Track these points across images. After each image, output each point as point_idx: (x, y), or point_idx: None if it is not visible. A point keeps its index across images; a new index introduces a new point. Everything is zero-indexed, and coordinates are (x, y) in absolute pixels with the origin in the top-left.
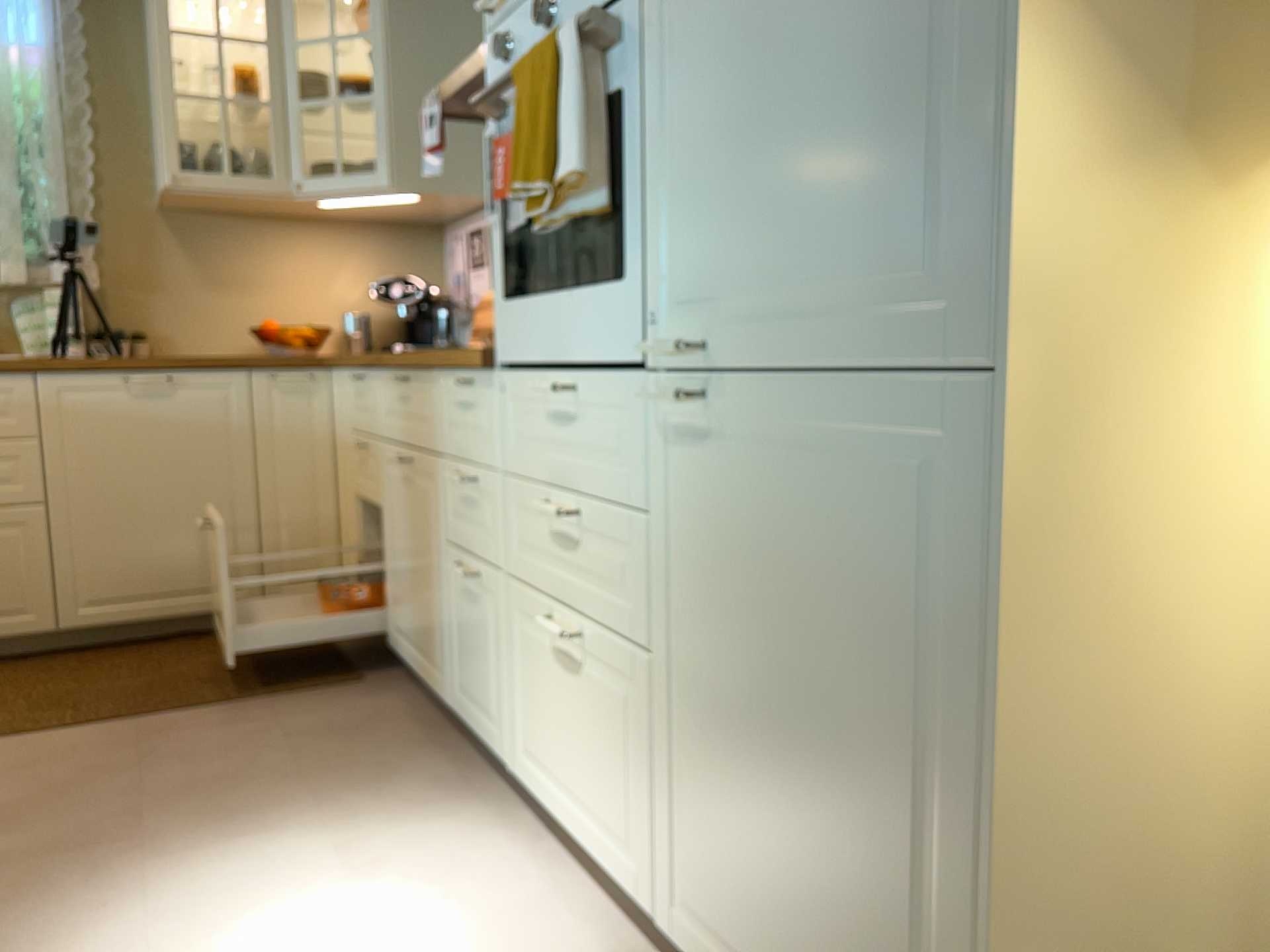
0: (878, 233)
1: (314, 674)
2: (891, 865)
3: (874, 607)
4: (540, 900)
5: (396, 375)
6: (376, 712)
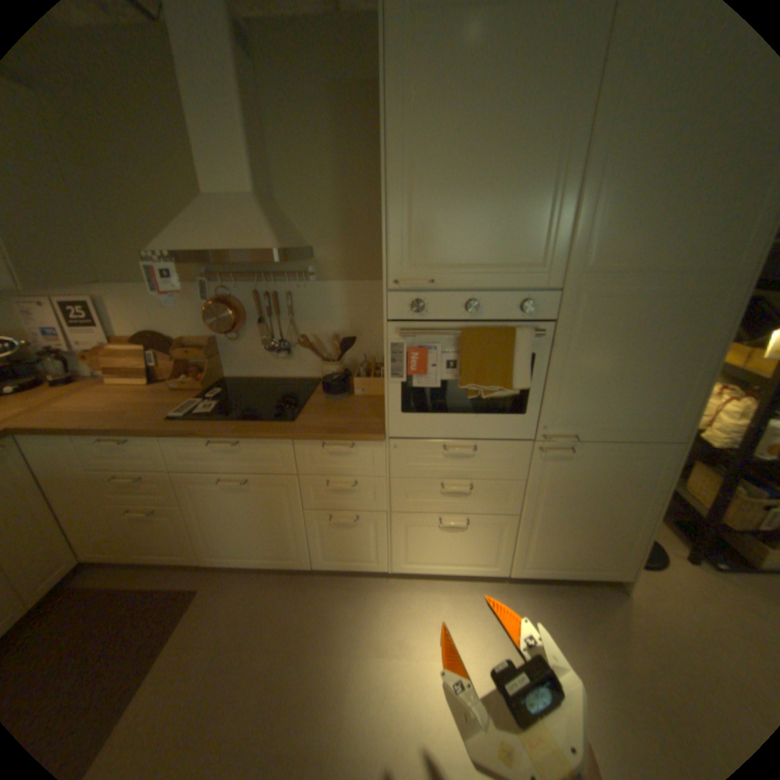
0: (653, 414)
1: (156, 612)
2: (621, 531)
3: (630, 487)
4: (445, 599)
5: (211, 440)
6: (243, 598)
